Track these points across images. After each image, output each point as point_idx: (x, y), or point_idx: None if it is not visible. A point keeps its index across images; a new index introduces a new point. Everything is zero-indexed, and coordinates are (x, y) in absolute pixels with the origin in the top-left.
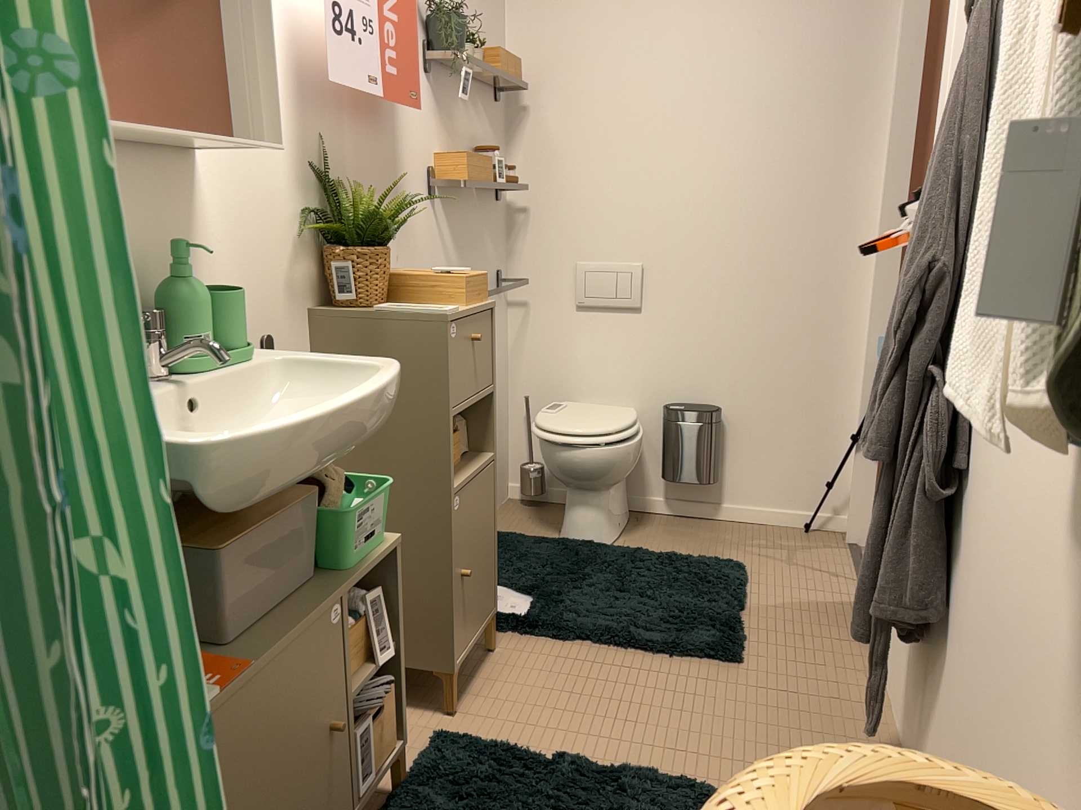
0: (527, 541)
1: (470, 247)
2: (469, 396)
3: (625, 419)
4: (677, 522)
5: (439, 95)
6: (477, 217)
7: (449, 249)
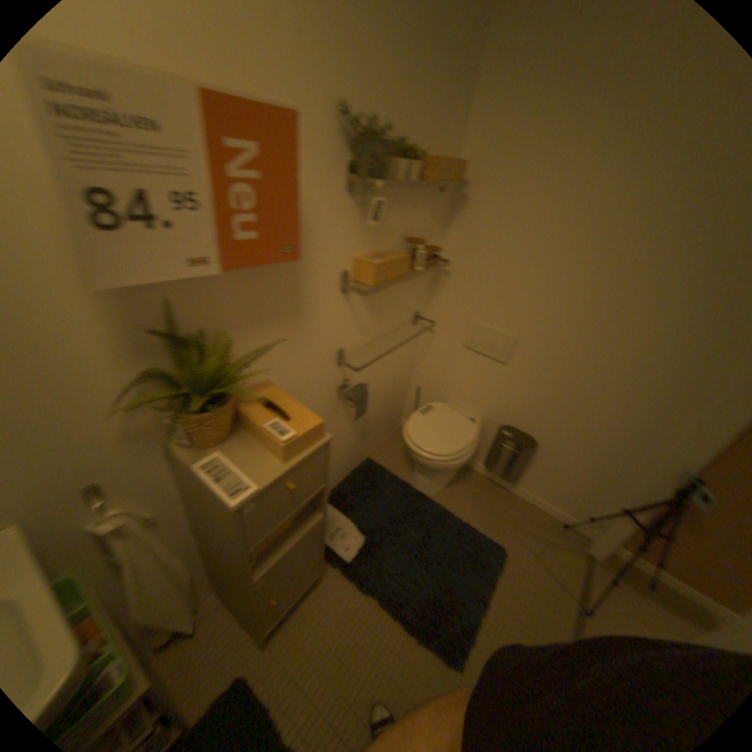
0: (387, 478)
1: (388, 308)
2: (279, 522)
3: (465, 439)
4: (485, 485)
5: (366, 200)
6: (400, 284)
7: (362, 319)
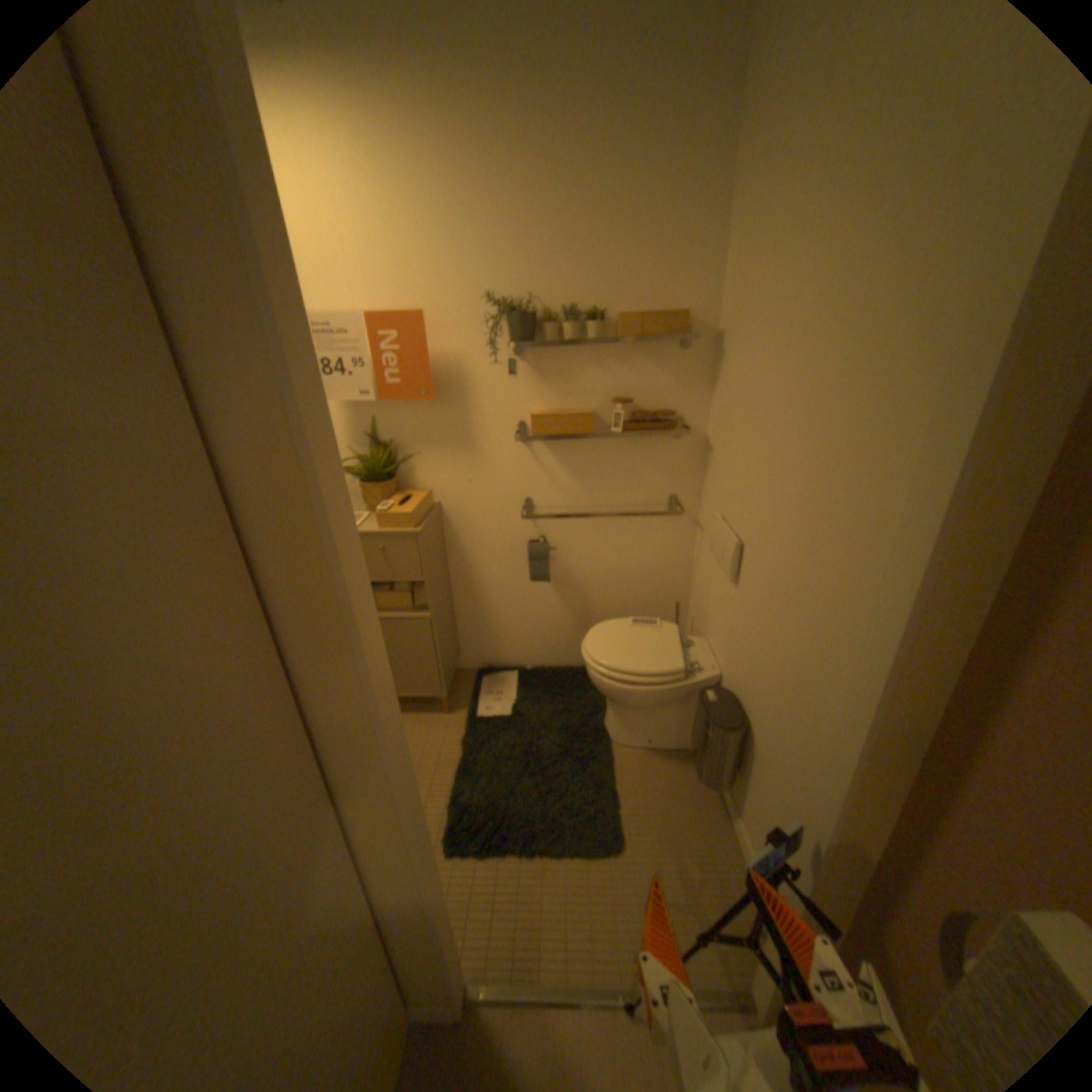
0: (590, 693)
1: (599, 474)
2: (377, 578)
3: (642, 665)
4: (705, 788)
5: (538, 362)
6: (619, 450)
7: (554, 475)
